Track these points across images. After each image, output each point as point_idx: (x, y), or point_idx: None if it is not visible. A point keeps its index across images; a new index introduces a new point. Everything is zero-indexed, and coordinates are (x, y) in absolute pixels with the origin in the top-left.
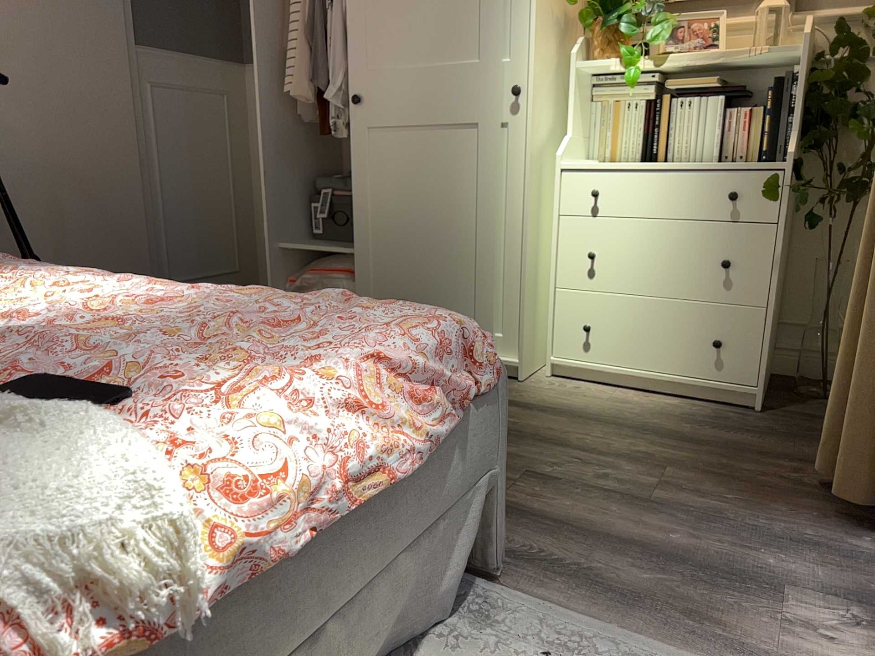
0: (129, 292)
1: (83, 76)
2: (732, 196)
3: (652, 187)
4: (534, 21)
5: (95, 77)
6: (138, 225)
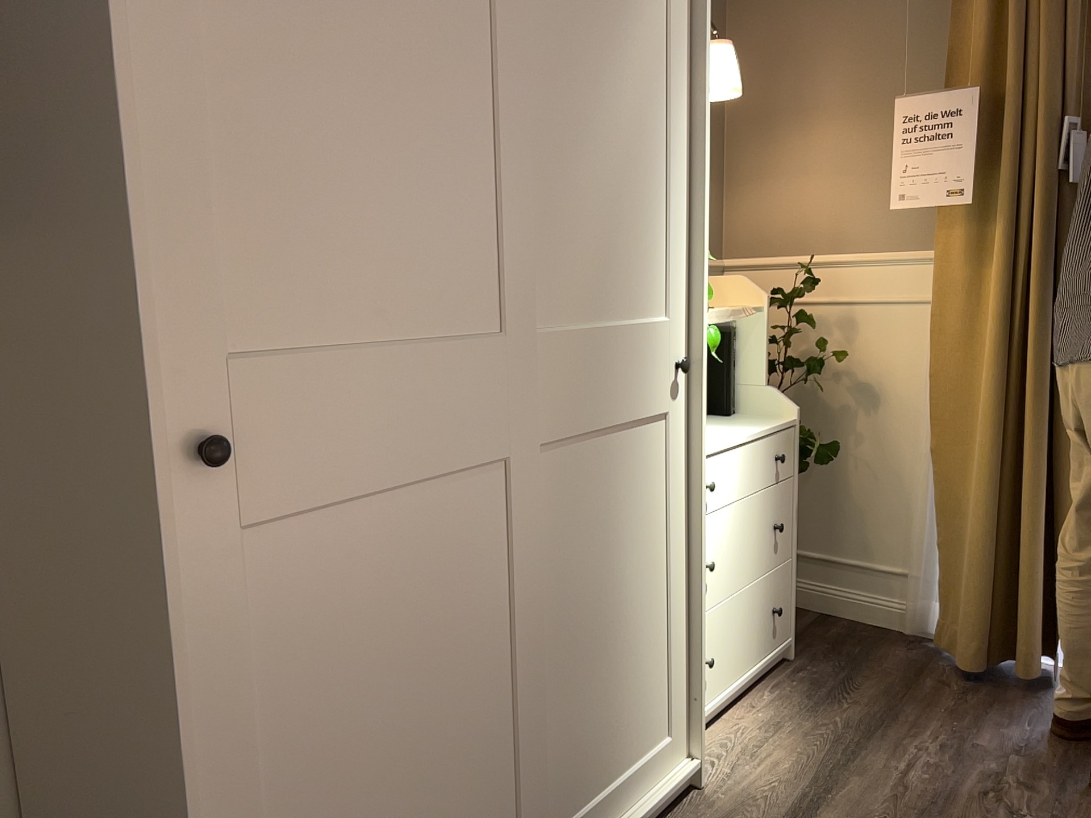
0: None
1: None
2: (785, 457)
3: (739, 464)
4: (704, 266)
5: None
6: None
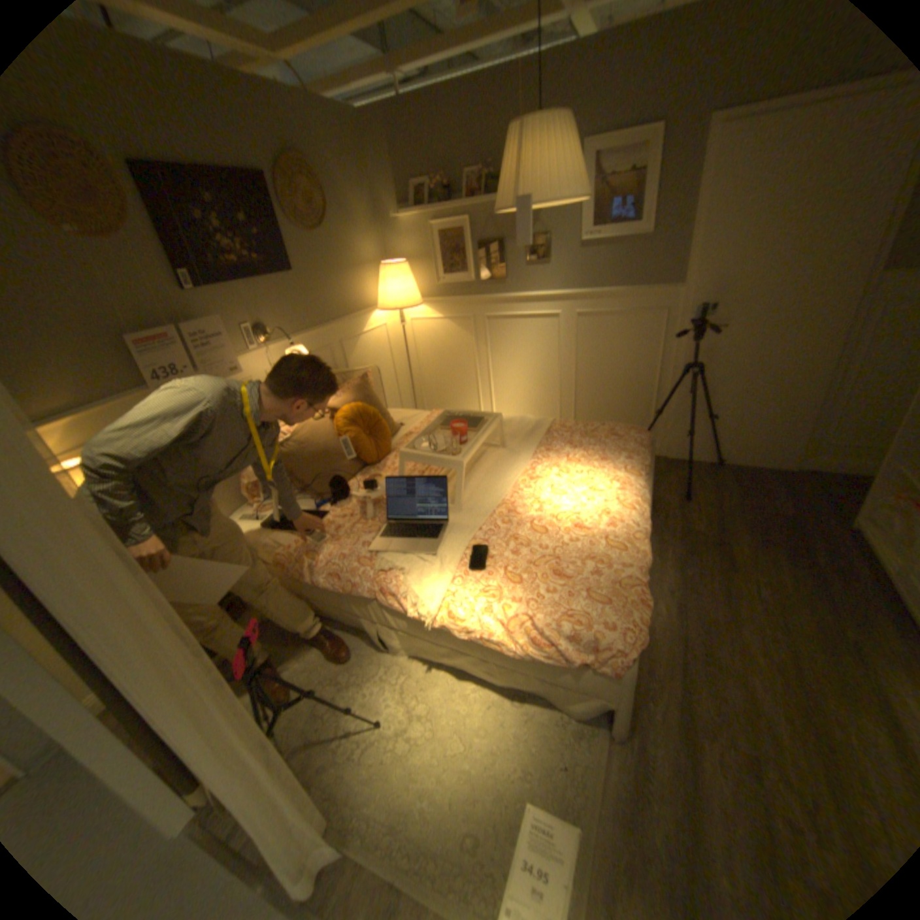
0: (599, 509)
1: (807, 304)
2: None
3: None
4: None
5: (818, 304)
6: (812, 404)
